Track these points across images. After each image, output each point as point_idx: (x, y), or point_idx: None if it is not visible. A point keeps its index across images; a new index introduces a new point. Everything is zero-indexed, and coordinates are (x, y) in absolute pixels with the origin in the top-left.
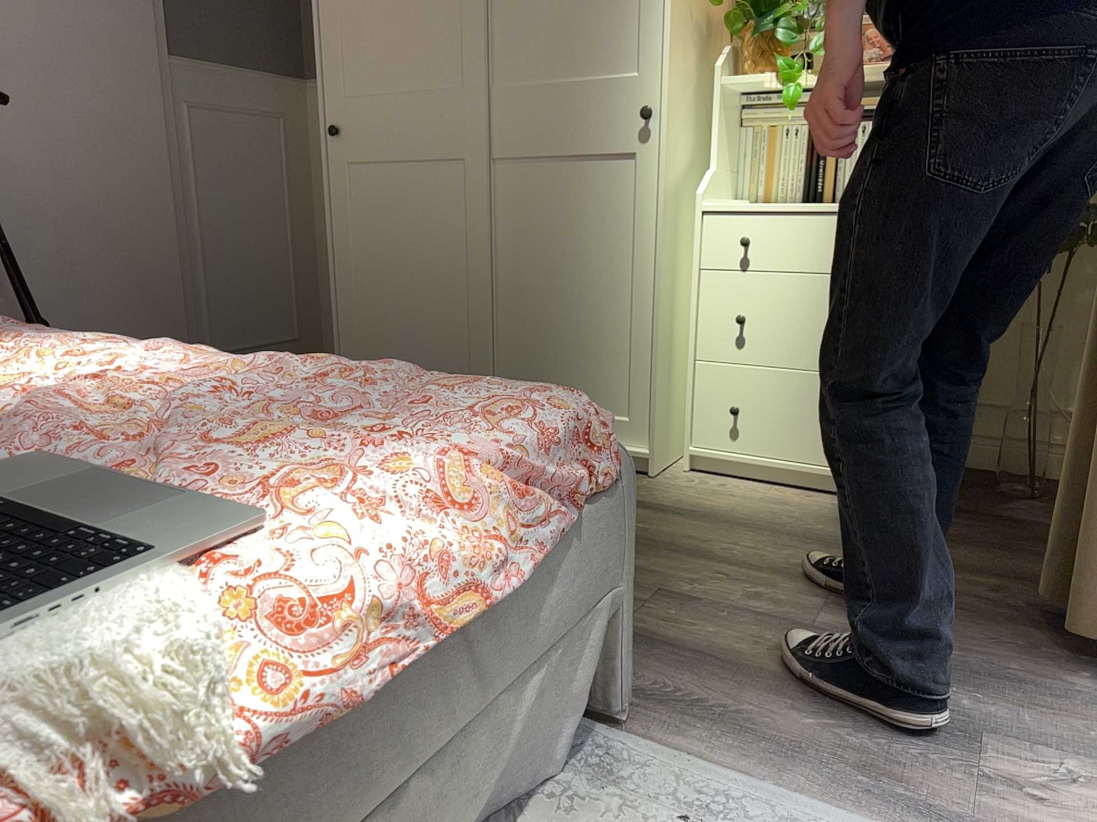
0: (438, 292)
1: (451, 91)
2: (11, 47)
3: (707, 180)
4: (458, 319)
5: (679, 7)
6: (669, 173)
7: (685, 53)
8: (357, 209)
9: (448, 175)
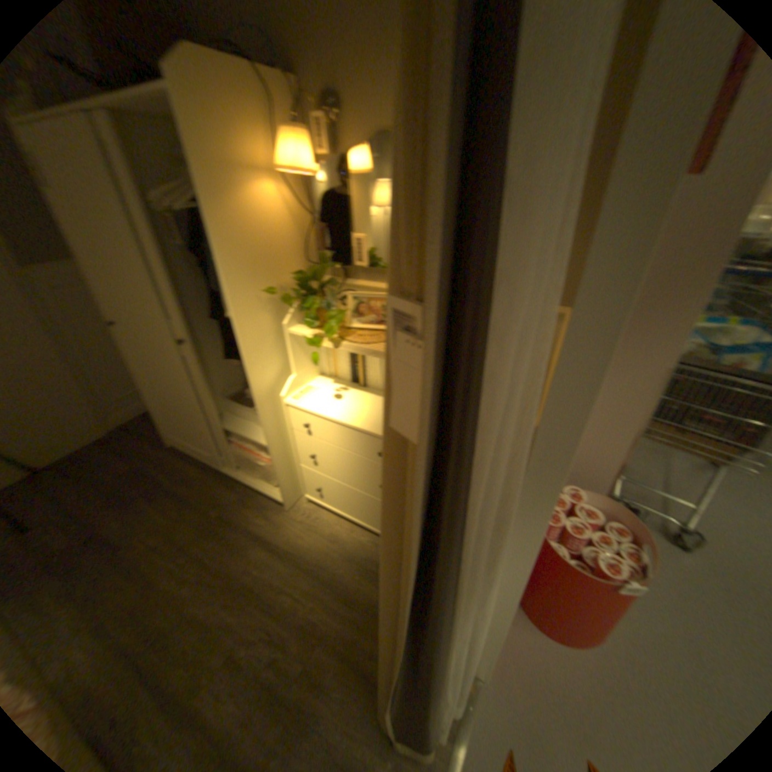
0: (179, 410)
1: (147, 320)
2: None
3: (286, 385)
4: (191, 424)
5: (241, 304)
6: (258, 390)
7: (256, 323)
8: (132, 362)
9: (163, 360)
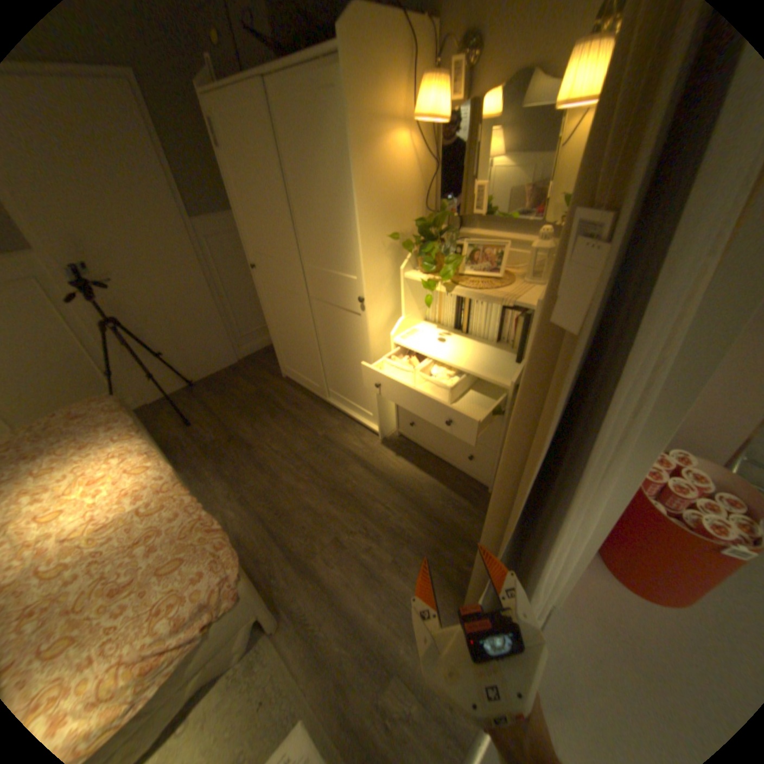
0: (302, 344)
1: (288, 264)
2: (111, 244)
3: (397, 326)
4: (310, 357)
5: (372, 248)
6: (374, 328)
7: (381, 267)
8: (269, 301)
9: (295, 299)
